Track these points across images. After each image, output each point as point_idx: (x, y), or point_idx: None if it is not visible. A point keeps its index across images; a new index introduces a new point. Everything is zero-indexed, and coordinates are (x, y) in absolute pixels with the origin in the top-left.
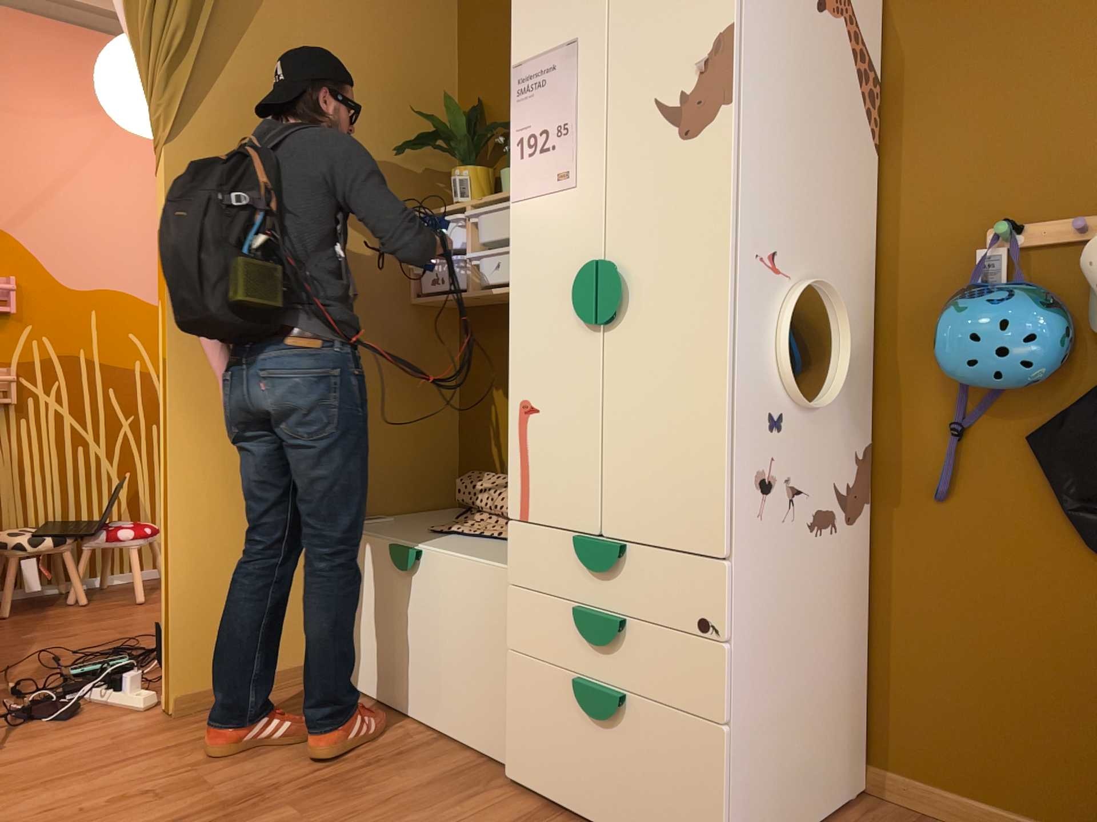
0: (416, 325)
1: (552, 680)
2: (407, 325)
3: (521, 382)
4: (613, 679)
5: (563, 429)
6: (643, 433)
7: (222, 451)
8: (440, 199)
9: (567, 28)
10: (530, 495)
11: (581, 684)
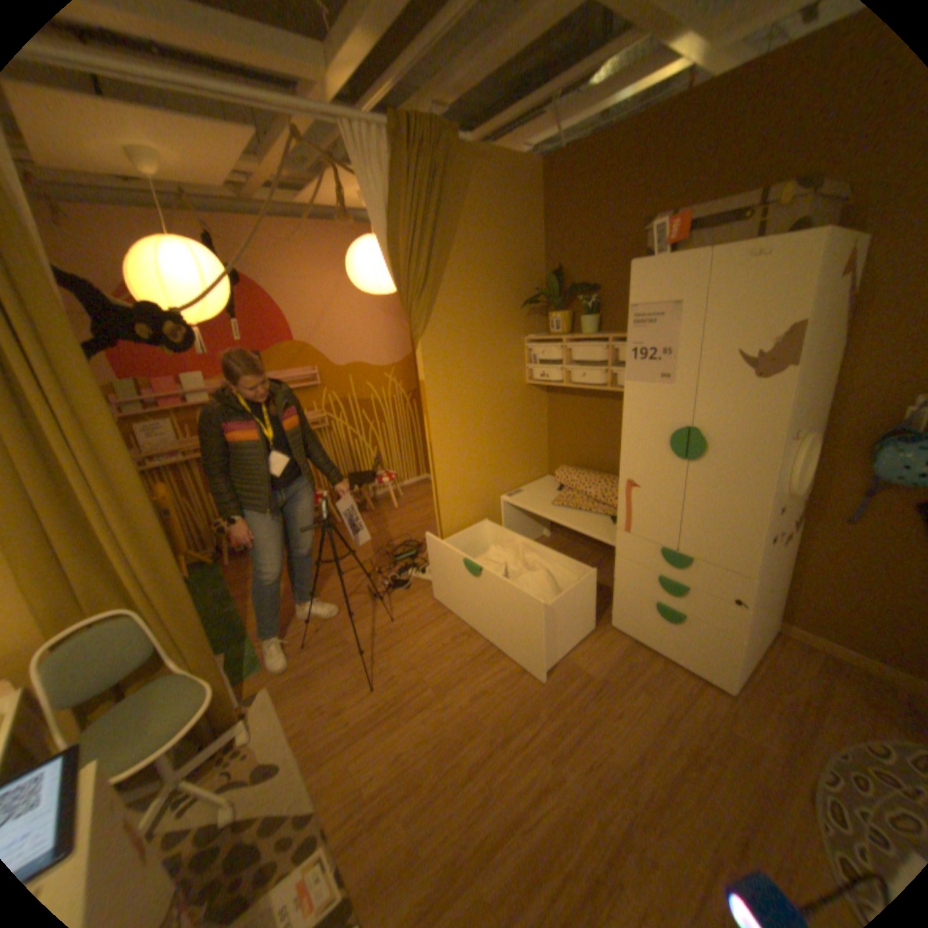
0: (529, 394)
1: (642, 598)
2: (525, 395)
3: (629, 471)
4: (680, 607)
5: (656, 499)
6: (709, 514)
7: (457, 478)
8: (537, 323)
9: (673, 292)
10: (633, 522)
11: (662, 606)
